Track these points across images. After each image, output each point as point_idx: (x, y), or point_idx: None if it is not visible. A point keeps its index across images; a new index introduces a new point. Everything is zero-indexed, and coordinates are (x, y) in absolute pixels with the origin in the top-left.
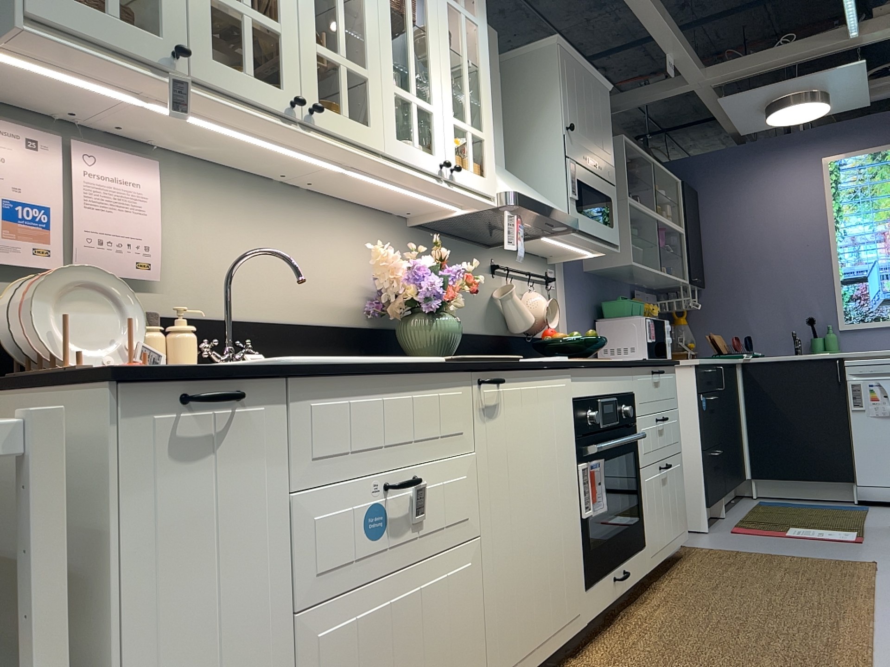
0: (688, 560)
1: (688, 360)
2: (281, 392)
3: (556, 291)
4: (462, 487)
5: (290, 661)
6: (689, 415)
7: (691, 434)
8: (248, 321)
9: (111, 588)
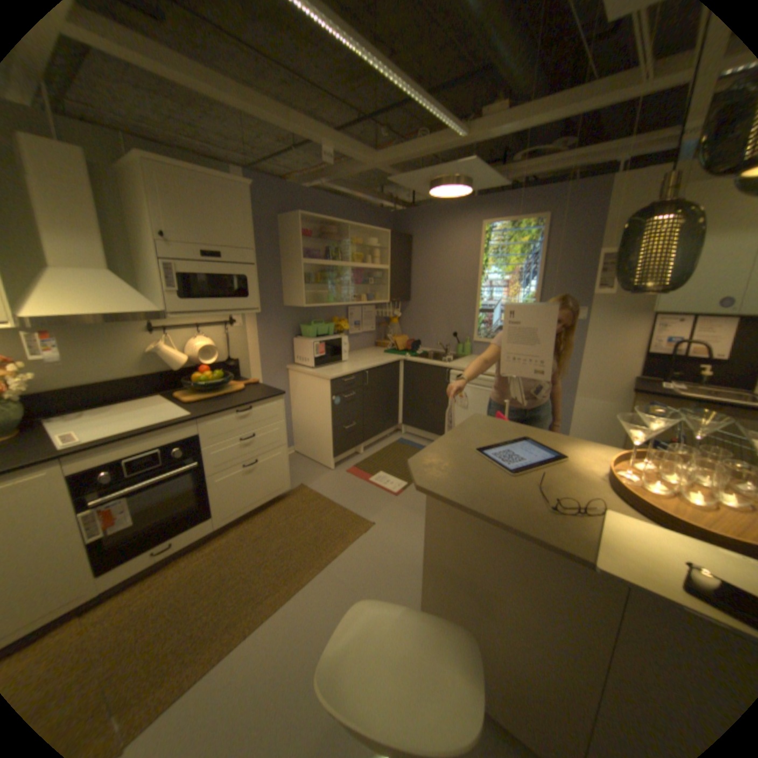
0: (280, 504)
1: (331, 373)
2: None
3: (241, 327)
4: None
5: None
6: (327, 407)
7: (327, 417)
8: None
9: None
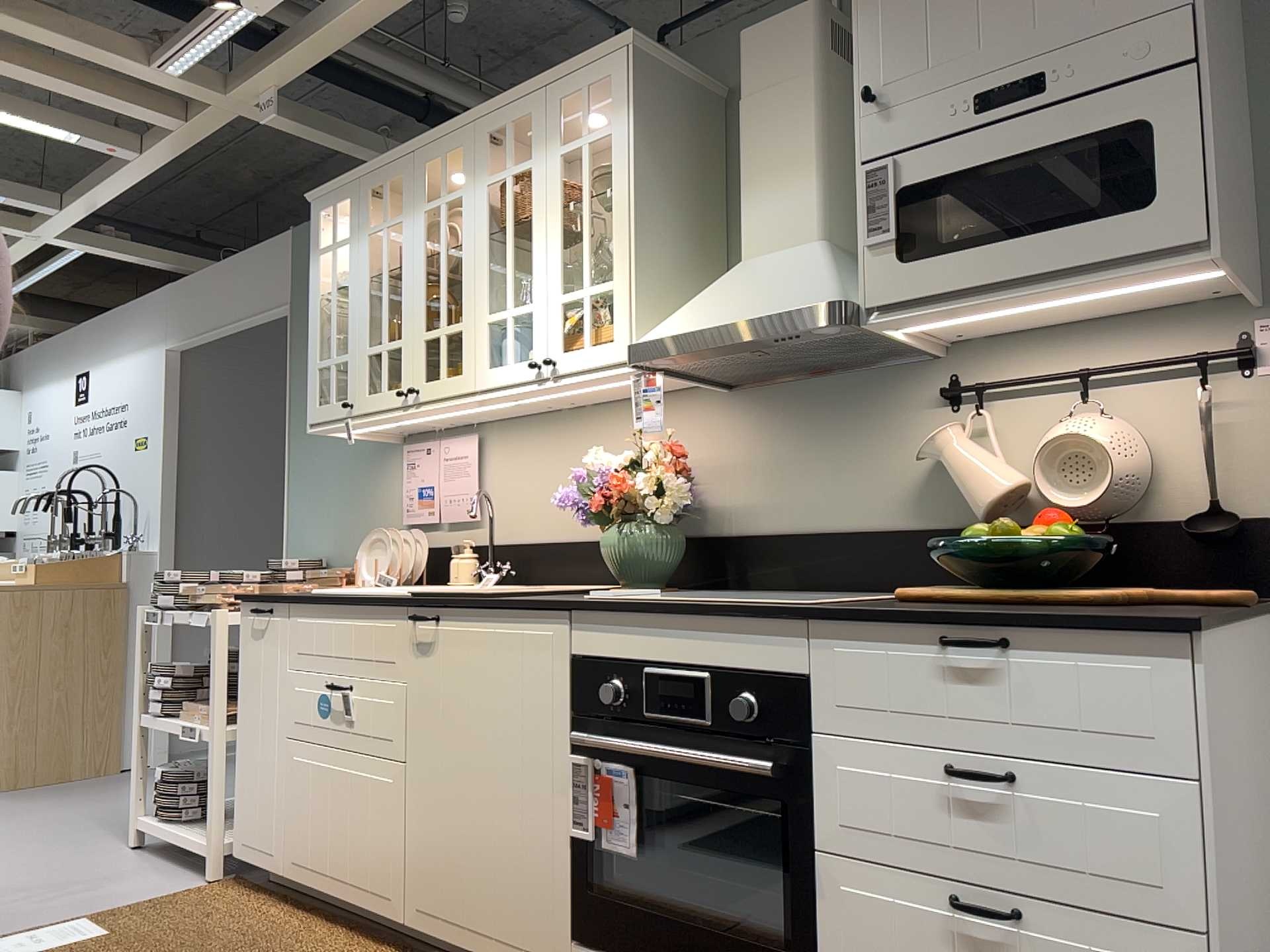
0: None
1: None
2: (289, 610)
3: None
4: (388, 709)
5: (285, 762)
6: None
7: None
8: (534, 543)
9: (239, 686)
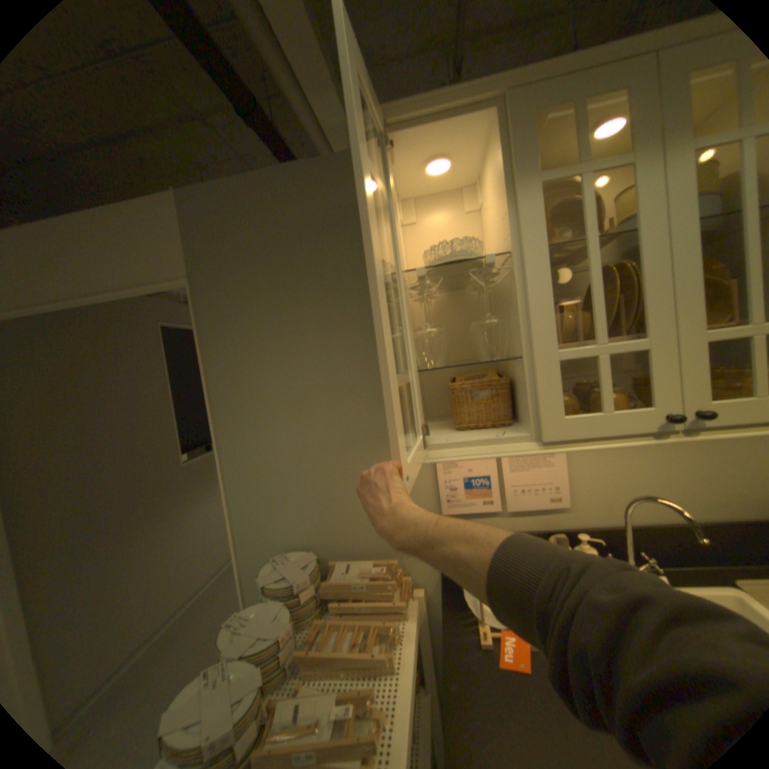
0: None
1: None
2: None
3: None
4: None
5: None
6: None
7: None
8: (658, 527)
9: None
